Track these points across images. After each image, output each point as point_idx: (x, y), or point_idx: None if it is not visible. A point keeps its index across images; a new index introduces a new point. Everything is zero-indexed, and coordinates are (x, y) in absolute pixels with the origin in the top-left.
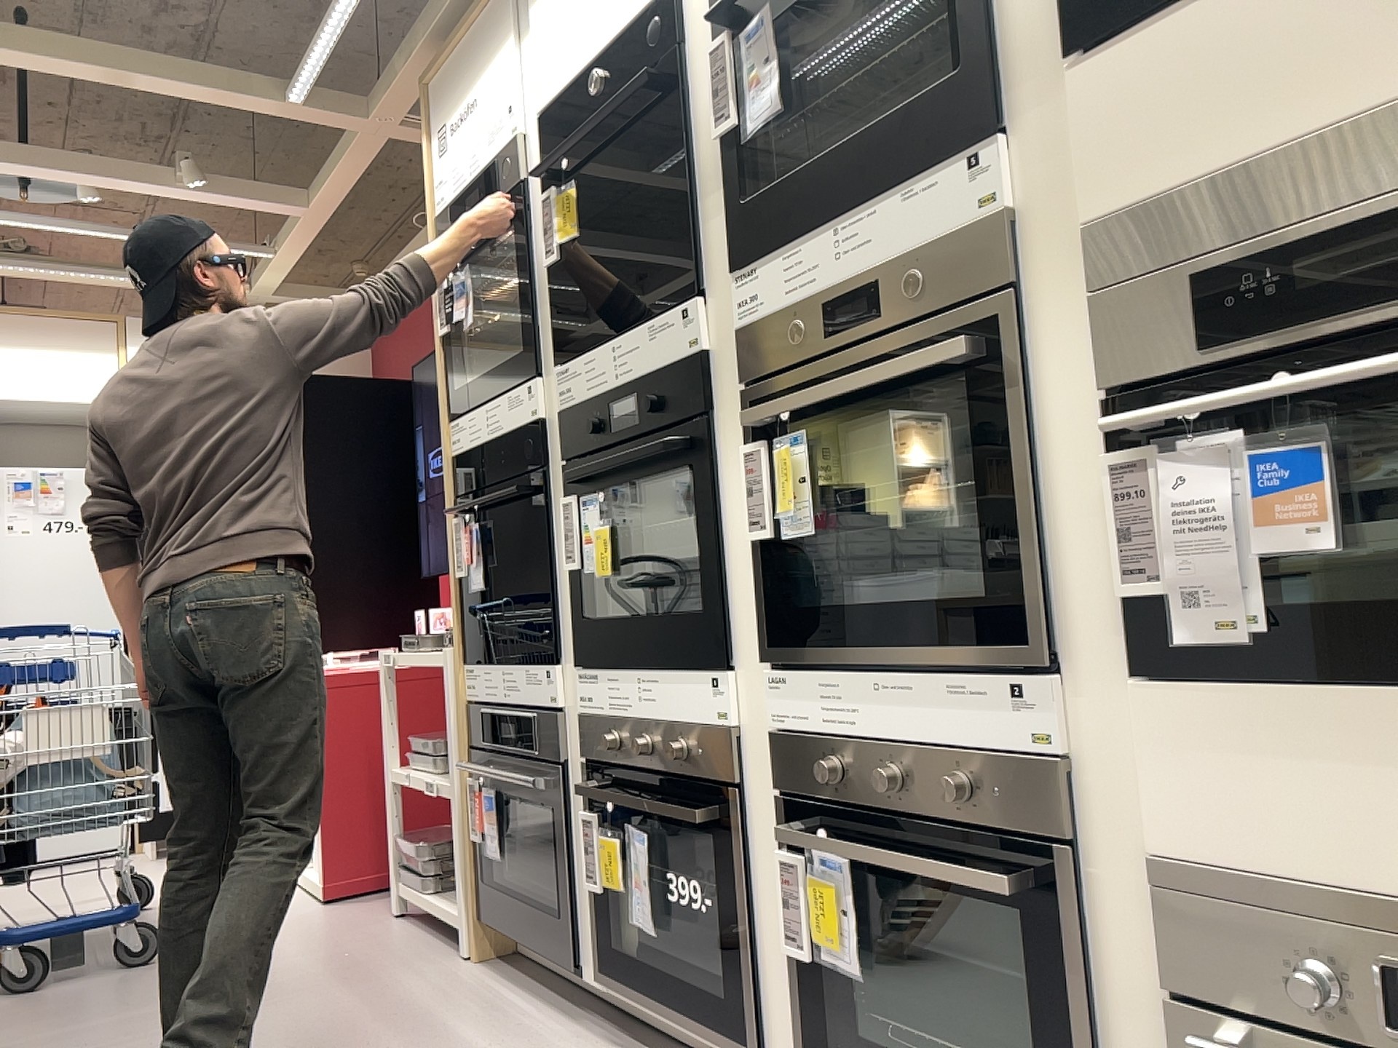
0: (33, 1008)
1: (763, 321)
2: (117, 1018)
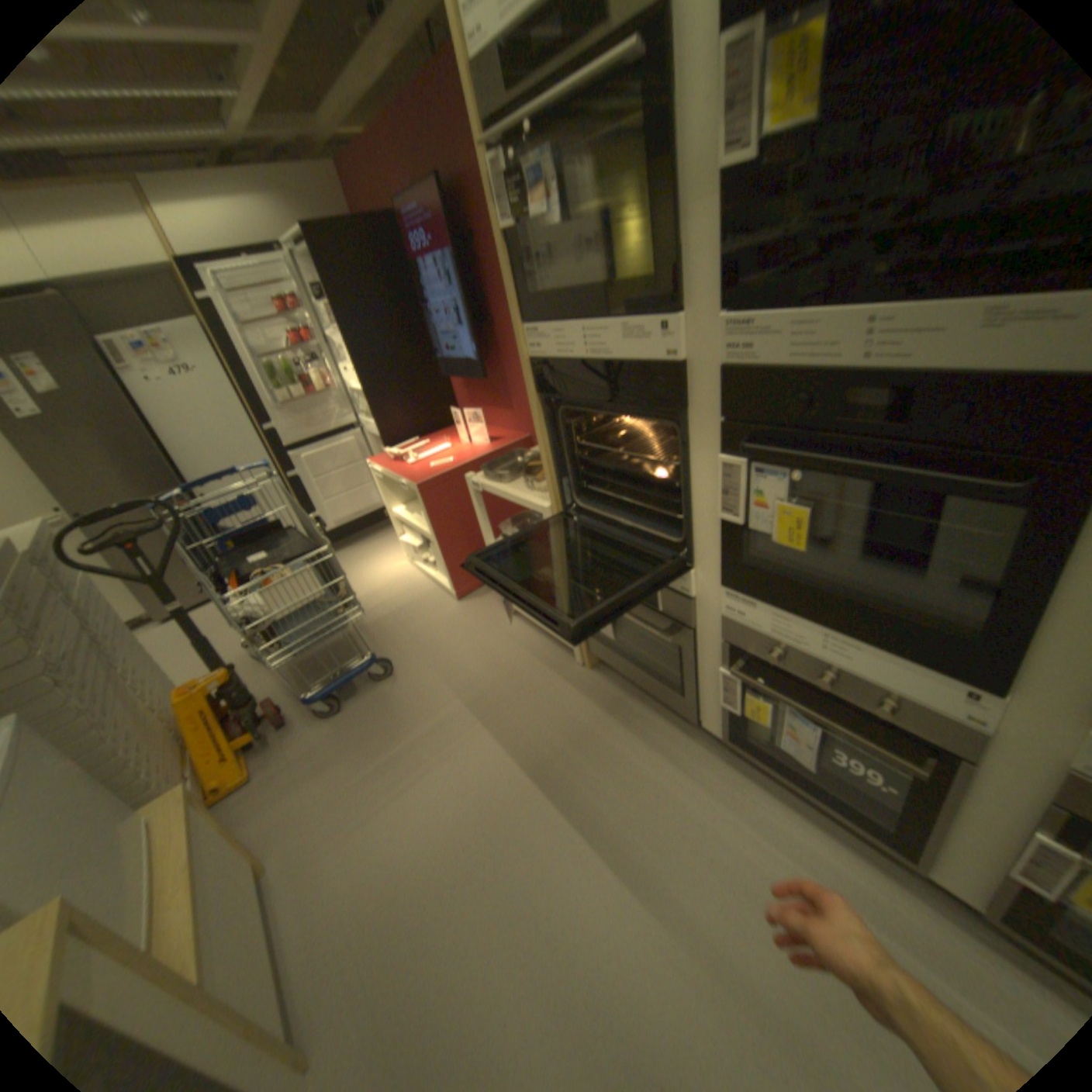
0: (346, 737)
1: None
2: (403, 748)
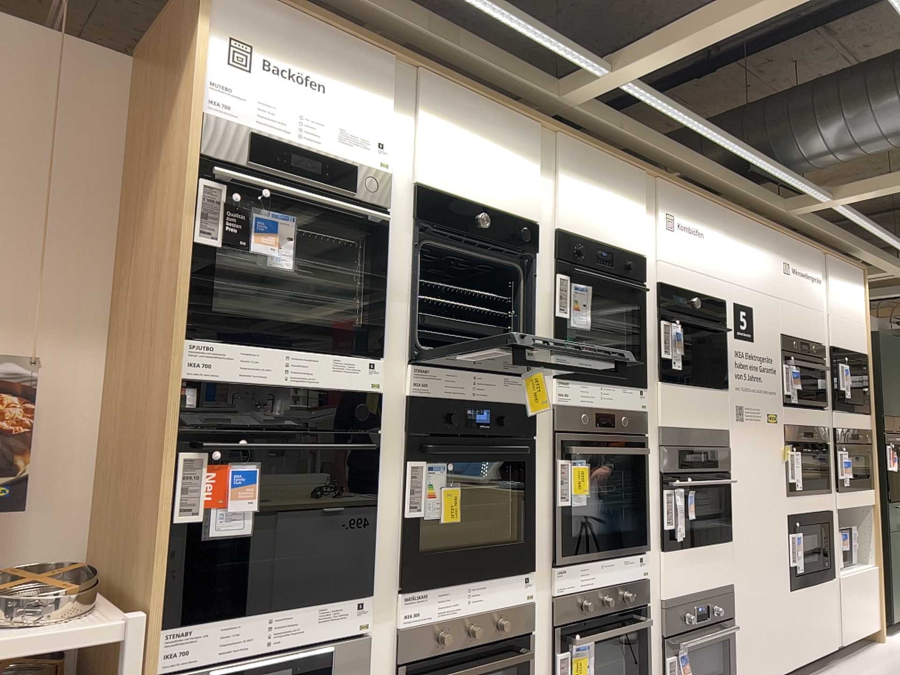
0: None
1: (564, 405)
2: None
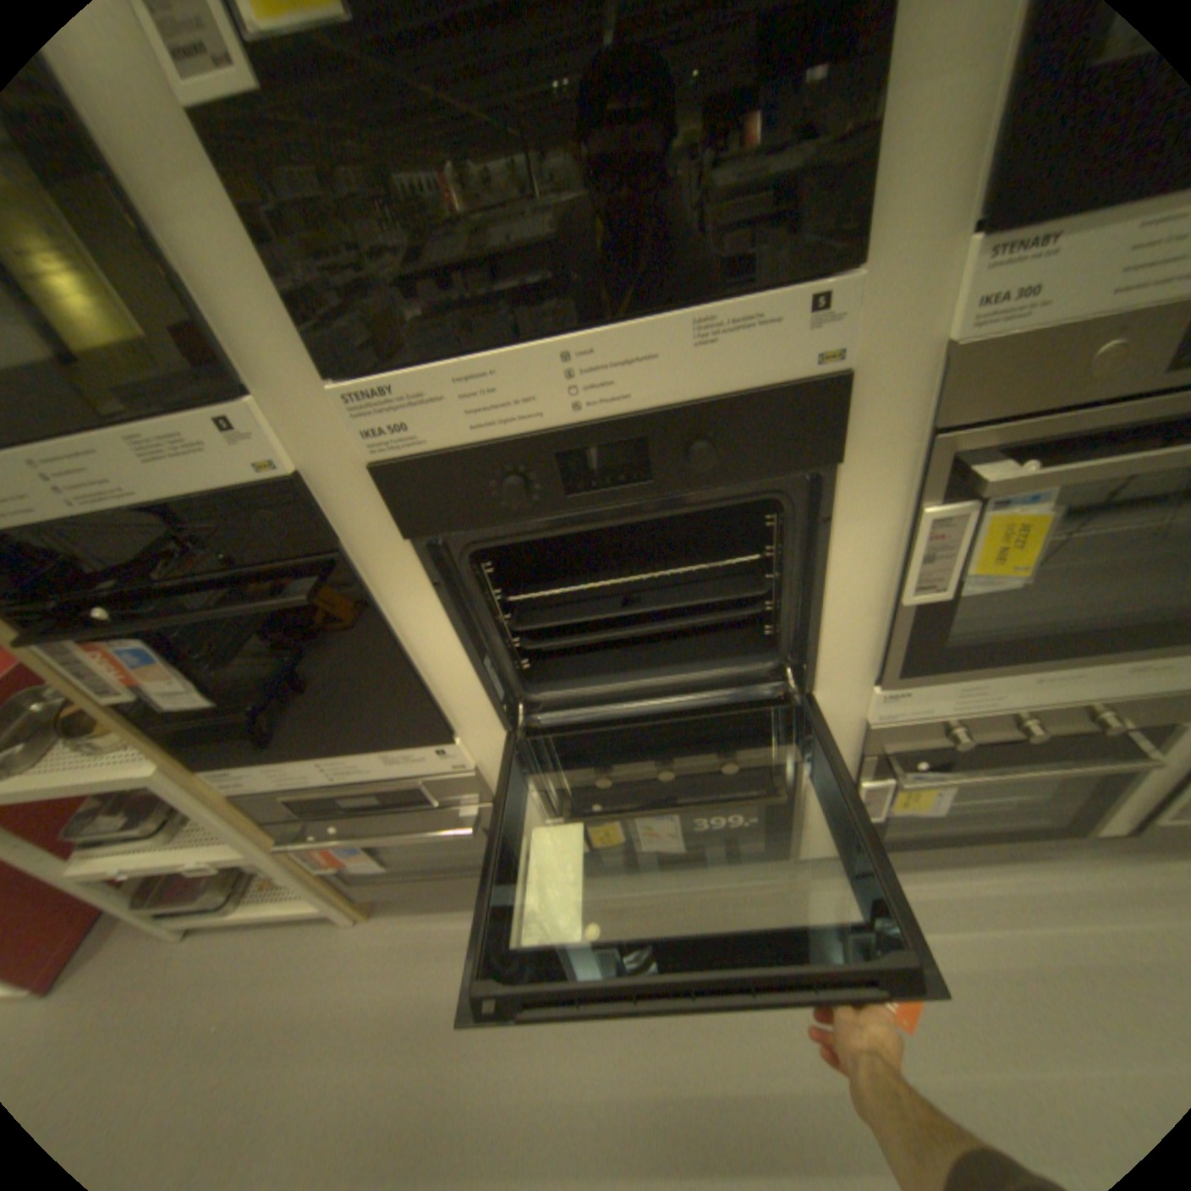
0: None
1: (1028, 336)
2: None
